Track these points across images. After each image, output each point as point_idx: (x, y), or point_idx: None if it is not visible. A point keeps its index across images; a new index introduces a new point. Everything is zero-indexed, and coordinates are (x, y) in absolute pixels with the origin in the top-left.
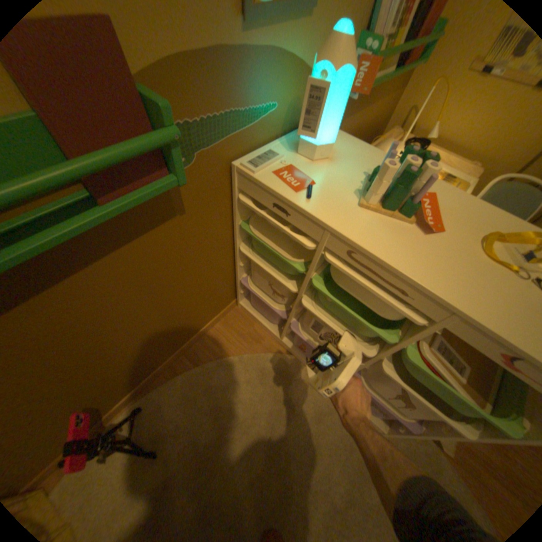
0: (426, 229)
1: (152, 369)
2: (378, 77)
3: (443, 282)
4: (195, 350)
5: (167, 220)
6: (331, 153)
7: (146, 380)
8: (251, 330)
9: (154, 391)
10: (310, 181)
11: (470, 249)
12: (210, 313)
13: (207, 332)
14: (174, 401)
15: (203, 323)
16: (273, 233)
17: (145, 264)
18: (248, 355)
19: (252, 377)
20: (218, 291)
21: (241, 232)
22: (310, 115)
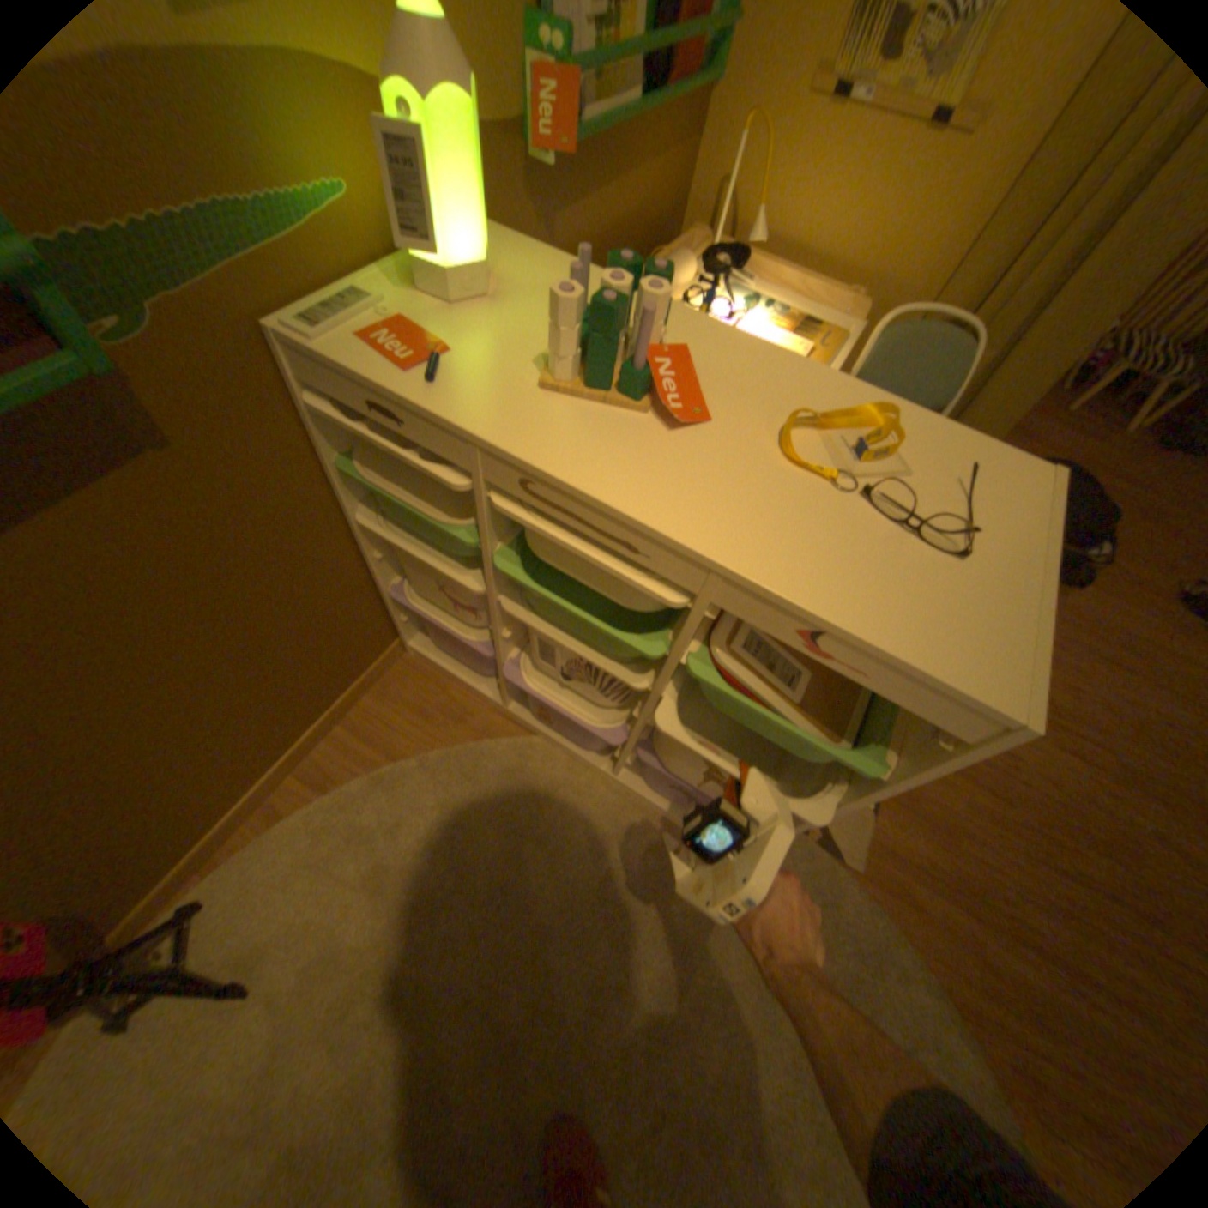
0: (668, 419)
1: (212, 814)
2: (598, 116)
3: (686, 514)
4: (319, 760)
5: (122, 464)
6: (489, 285)
7: (204, 841)
8: (442, 700)
9: (230, 862)
10: (436, 347)
11: (753, 449)
12: (335, 675)
13: (342, 718)
14: (278, 874)
15: (325, 700)
16: (410, 473)
17: (95, 569)
18: (438, 752)
19: (450, 794)
20: (340, 622)
21: (347, 480)
22: (407, 202)
